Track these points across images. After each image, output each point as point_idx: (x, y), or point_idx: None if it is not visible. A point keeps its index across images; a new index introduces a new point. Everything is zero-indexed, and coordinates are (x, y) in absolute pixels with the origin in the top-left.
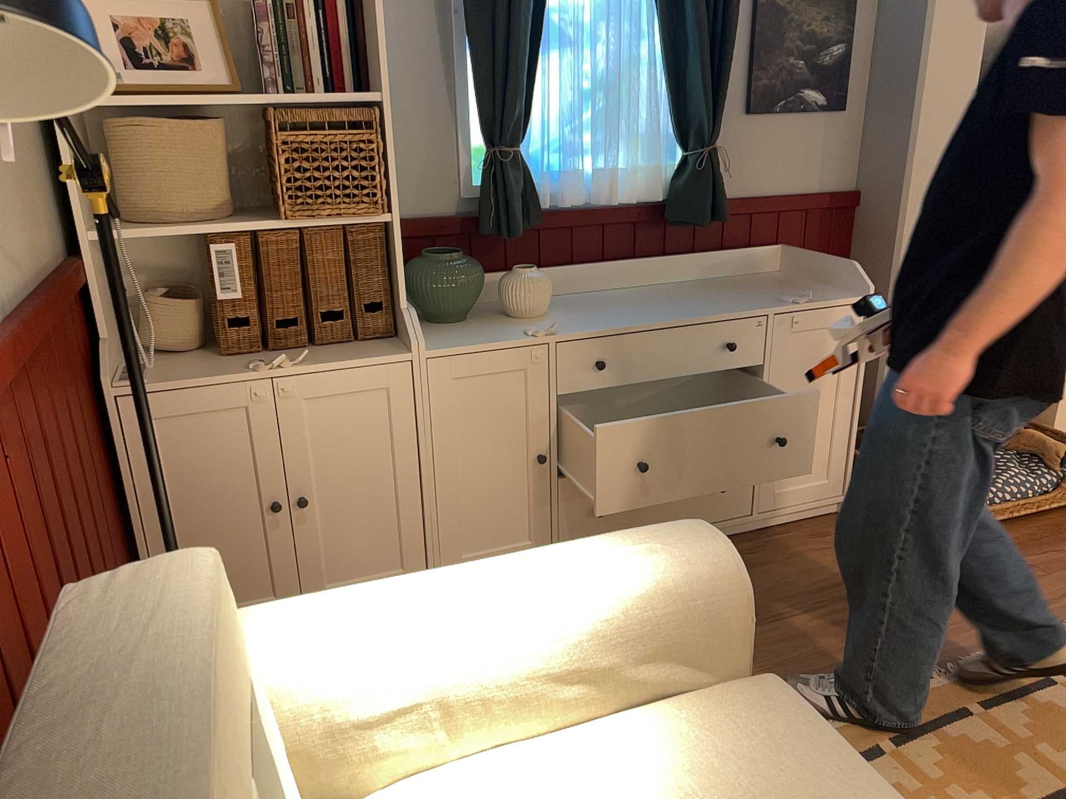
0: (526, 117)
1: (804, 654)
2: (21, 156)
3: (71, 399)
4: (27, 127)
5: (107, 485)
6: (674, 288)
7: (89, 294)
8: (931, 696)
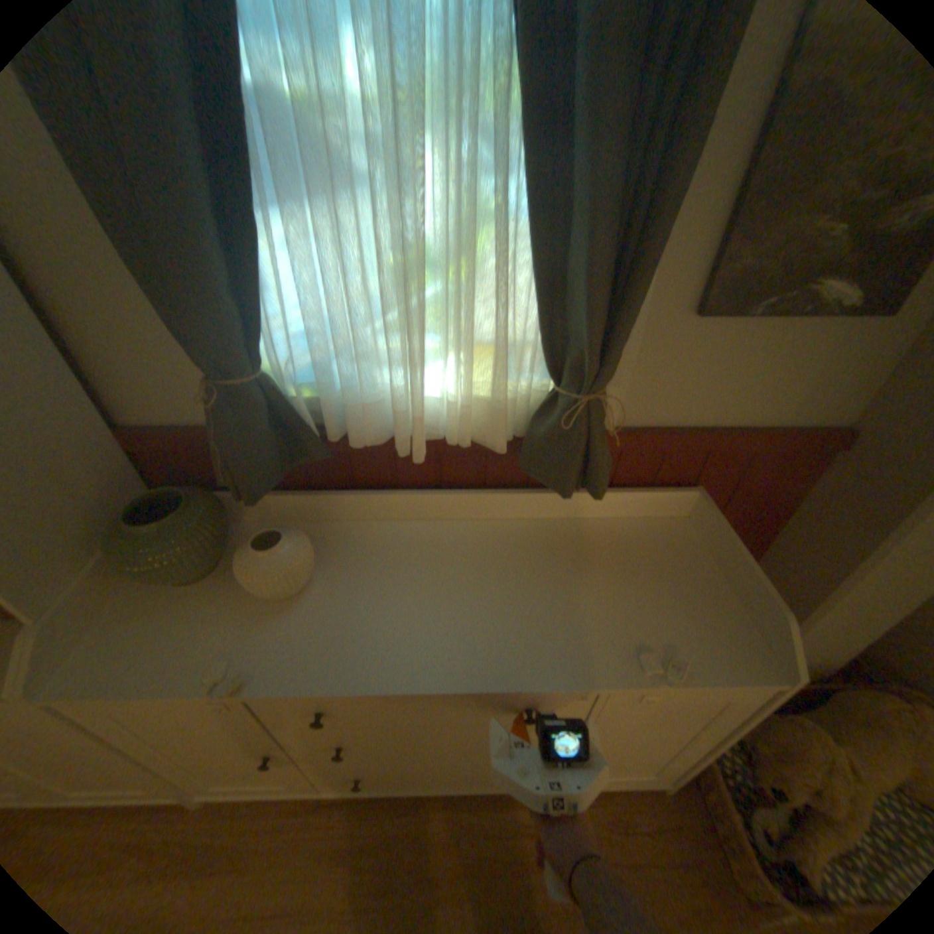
0: (255, 324)
1: None
2: None
3: None
4: None
5: None
6: (524, 531)
7: None
8: None
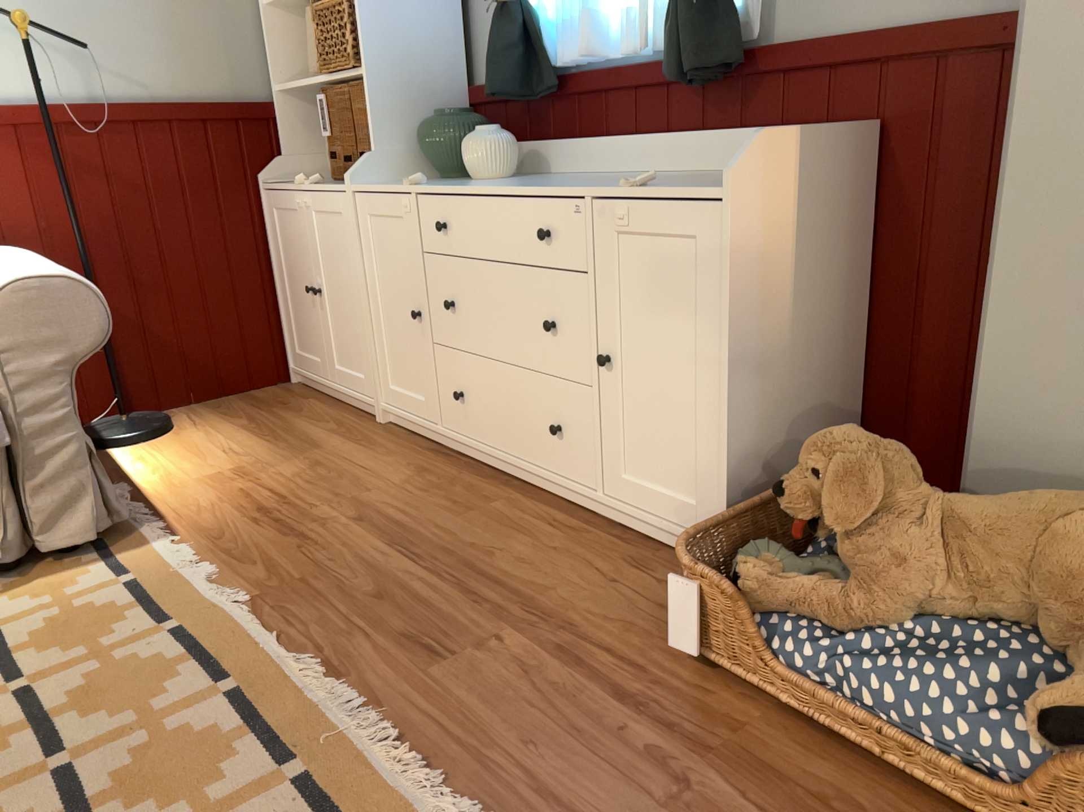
0: None
1: (343, 574)
2: (205, 37)
3: (201, 176)
4: (232, 22)
5: (254, 244)
6: (673, 175)
7: (280, 128)
8: (258, 652)
